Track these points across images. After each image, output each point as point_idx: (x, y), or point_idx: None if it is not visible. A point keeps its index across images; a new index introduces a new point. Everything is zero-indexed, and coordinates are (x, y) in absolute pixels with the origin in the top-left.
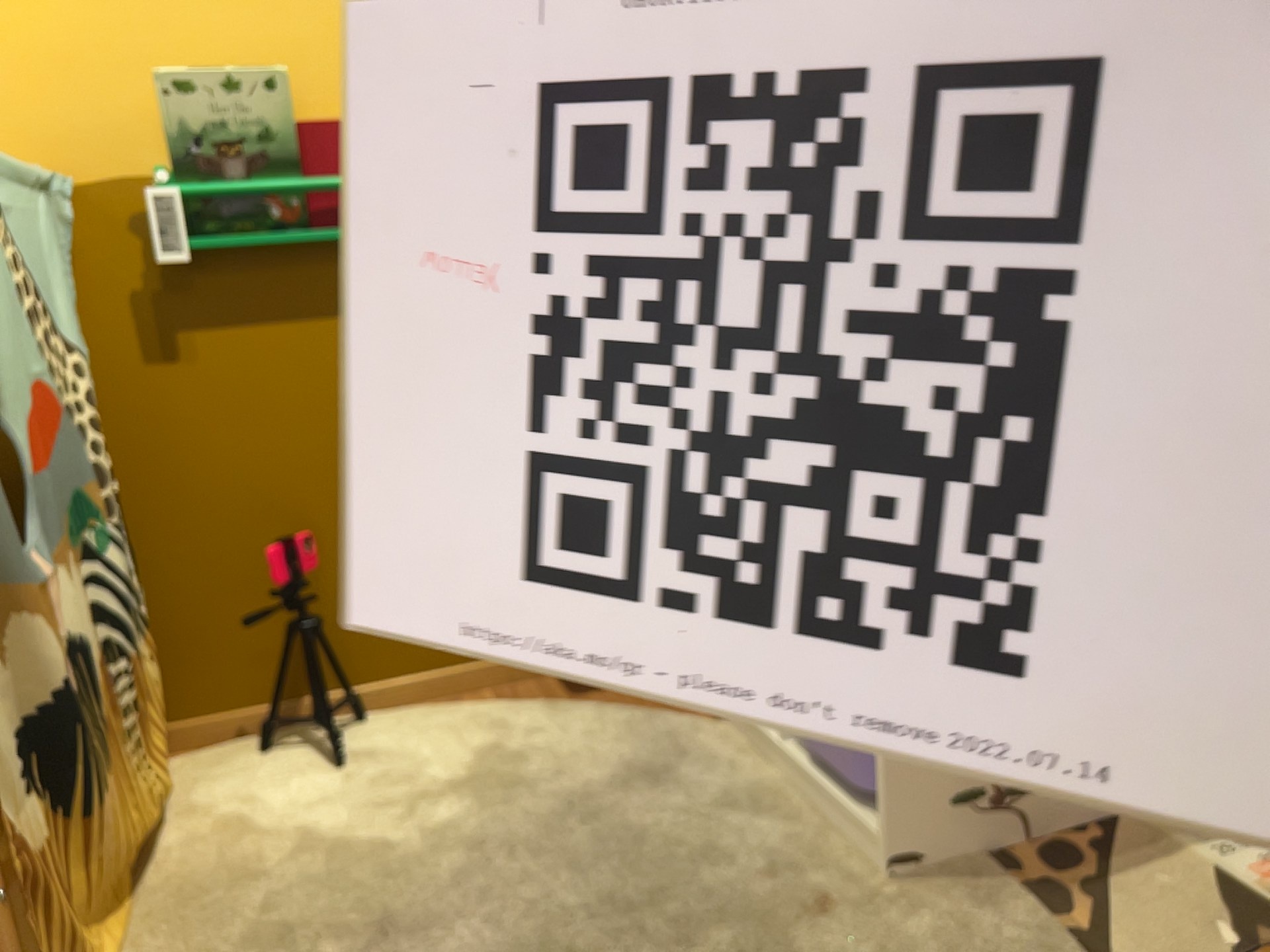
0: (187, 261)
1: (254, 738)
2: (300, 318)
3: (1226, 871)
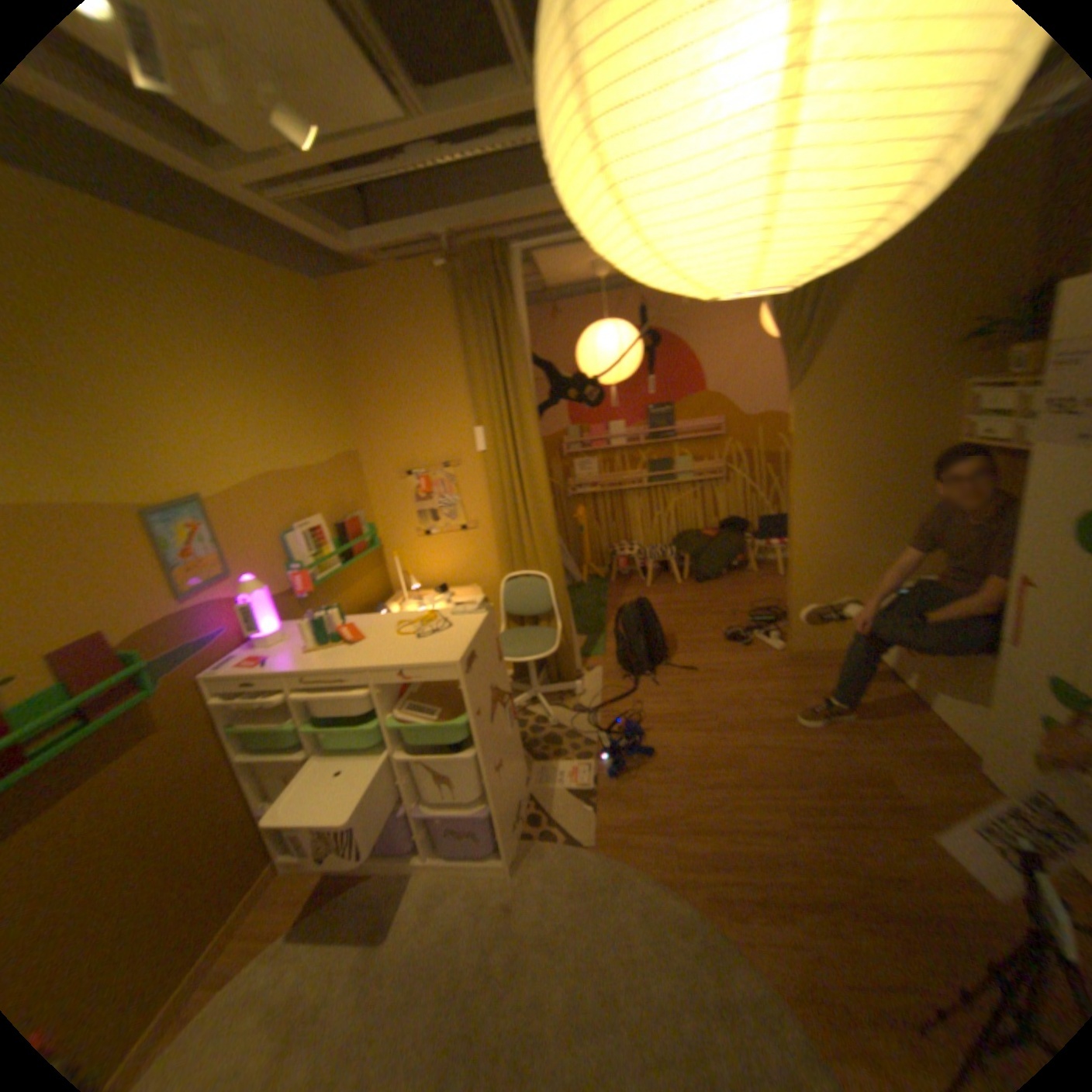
0: None
1: None
2: None
3: (565, 786)
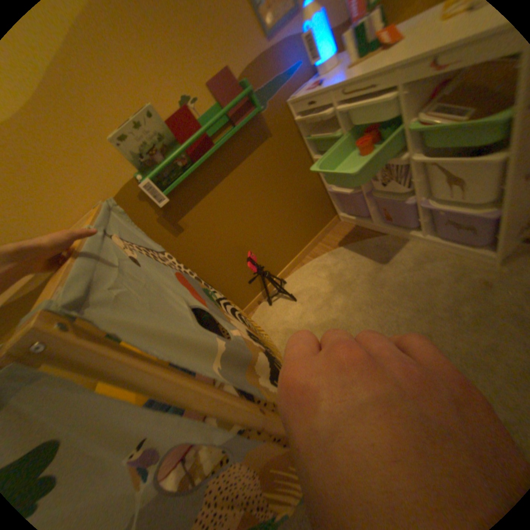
0: (168, 201)
1: (264, 302)
2: (207, 193)
3: None
